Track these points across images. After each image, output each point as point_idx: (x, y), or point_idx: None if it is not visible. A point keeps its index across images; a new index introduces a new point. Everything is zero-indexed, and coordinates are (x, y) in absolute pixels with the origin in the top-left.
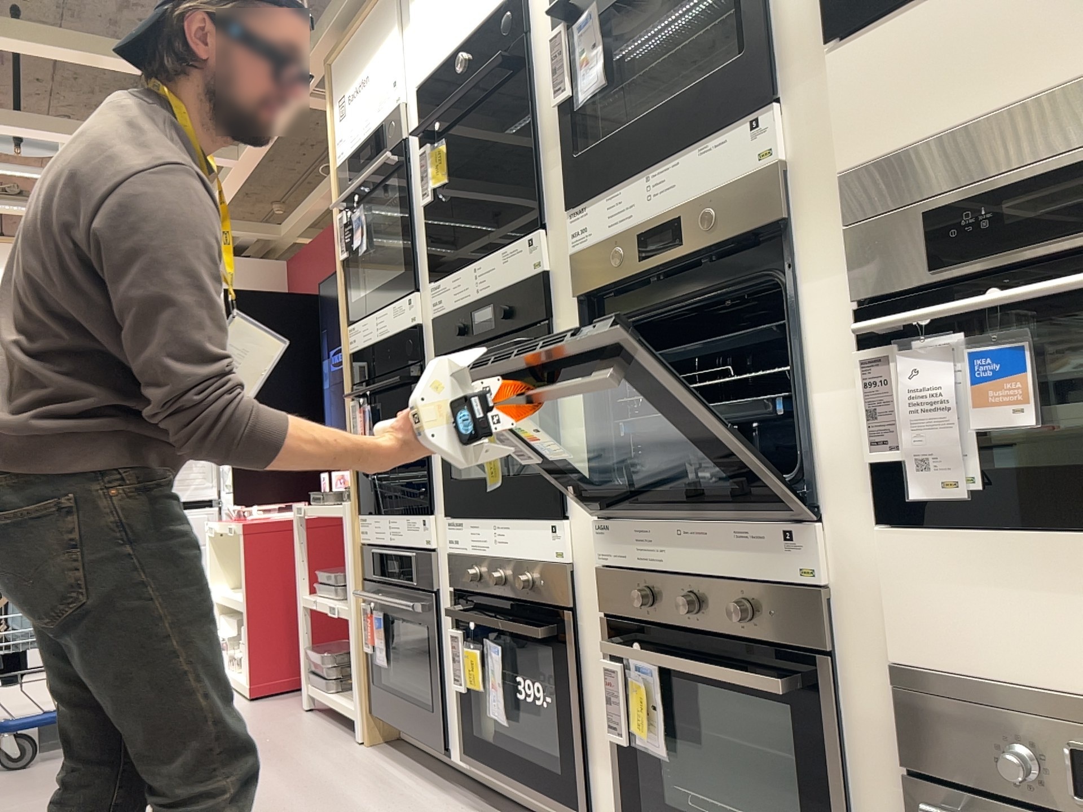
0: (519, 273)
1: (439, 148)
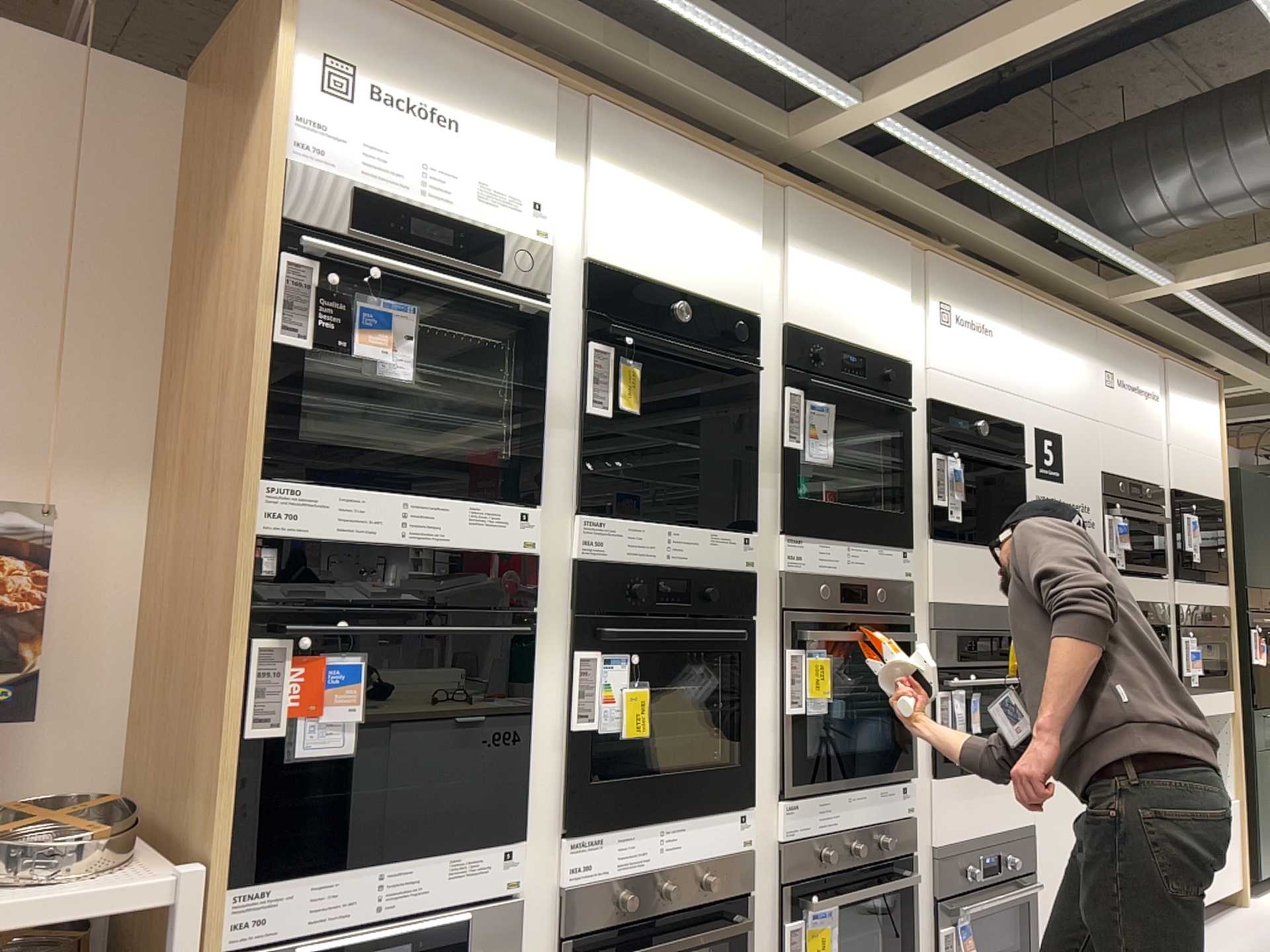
0: (727, 561)
1: (638, 374)
